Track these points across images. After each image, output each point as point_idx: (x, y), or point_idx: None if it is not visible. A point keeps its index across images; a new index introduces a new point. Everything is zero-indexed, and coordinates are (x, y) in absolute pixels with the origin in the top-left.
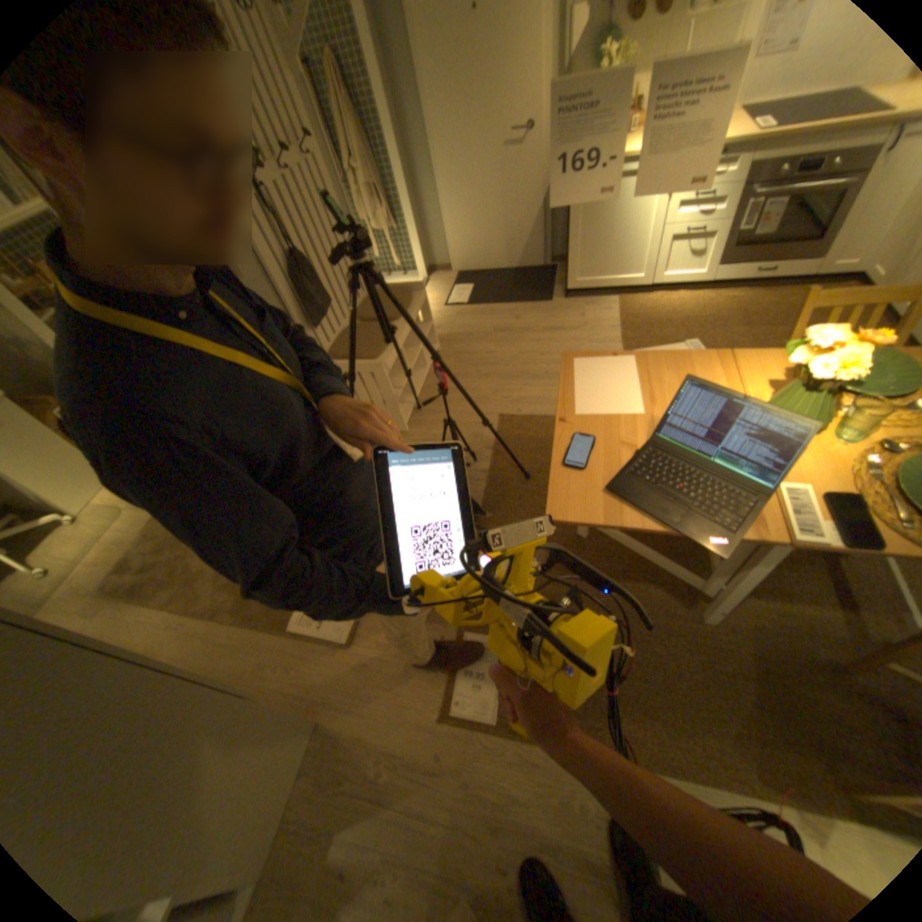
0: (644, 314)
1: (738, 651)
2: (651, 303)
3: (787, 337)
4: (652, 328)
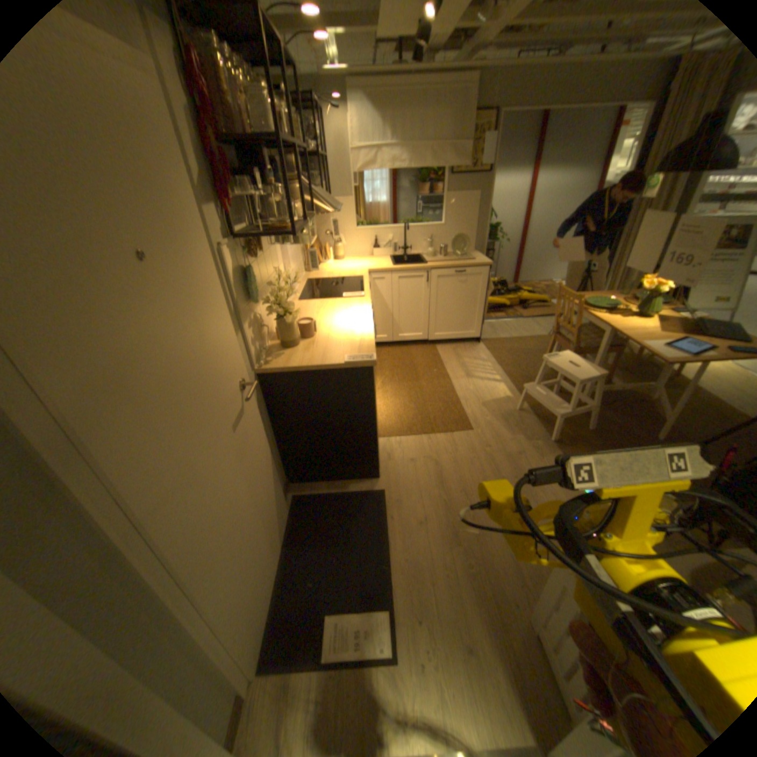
0: (408, 422)
1: (657, 393)
2: (390, 418)
3: (427, 370)
4: (428, 418)
